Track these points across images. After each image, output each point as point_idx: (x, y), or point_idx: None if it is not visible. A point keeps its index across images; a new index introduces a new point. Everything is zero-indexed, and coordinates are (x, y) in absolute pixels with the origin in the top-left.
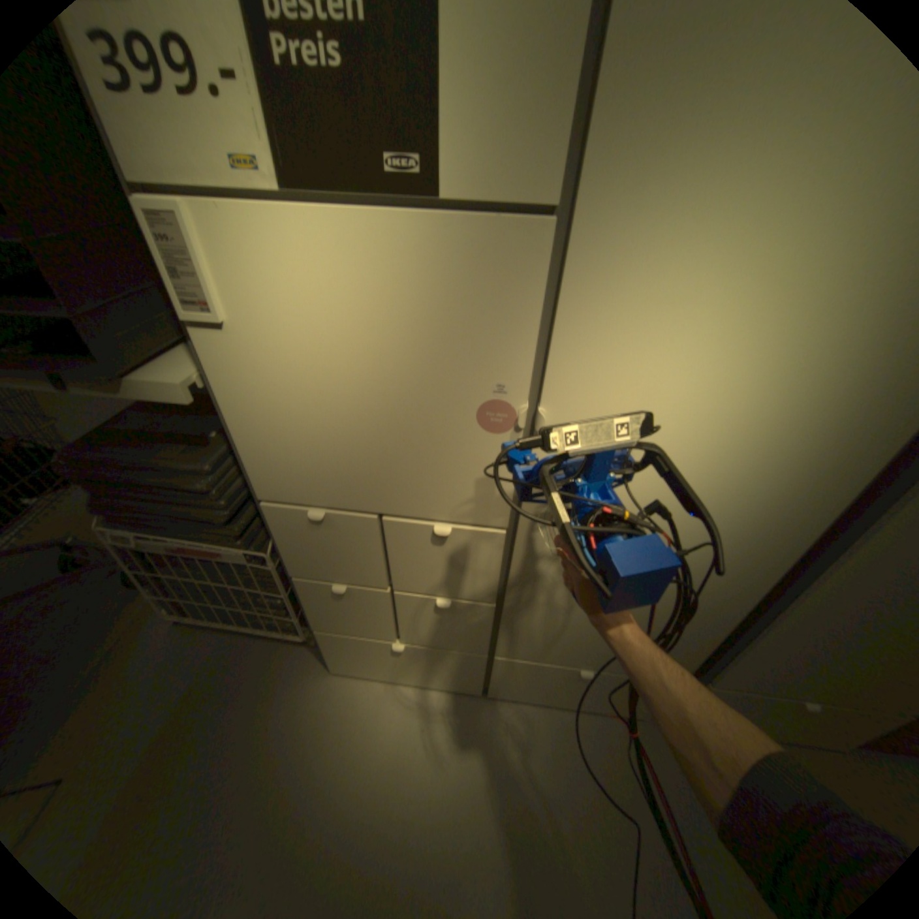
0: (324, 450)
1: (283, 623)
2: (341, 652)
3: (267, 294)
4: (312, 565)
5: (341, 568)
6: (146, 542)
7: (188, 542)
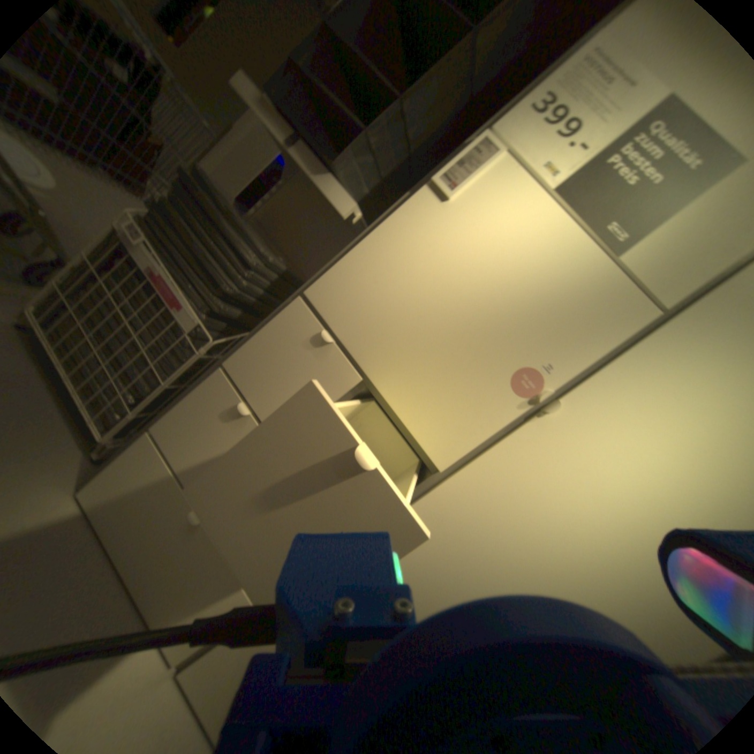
0: (395, 309)
1: (112, 410)
2: (128, 481)
3: (486, 218)
4: (254, 374)
5: (271, 397)
6: (144, 253)
7: (171, 283)
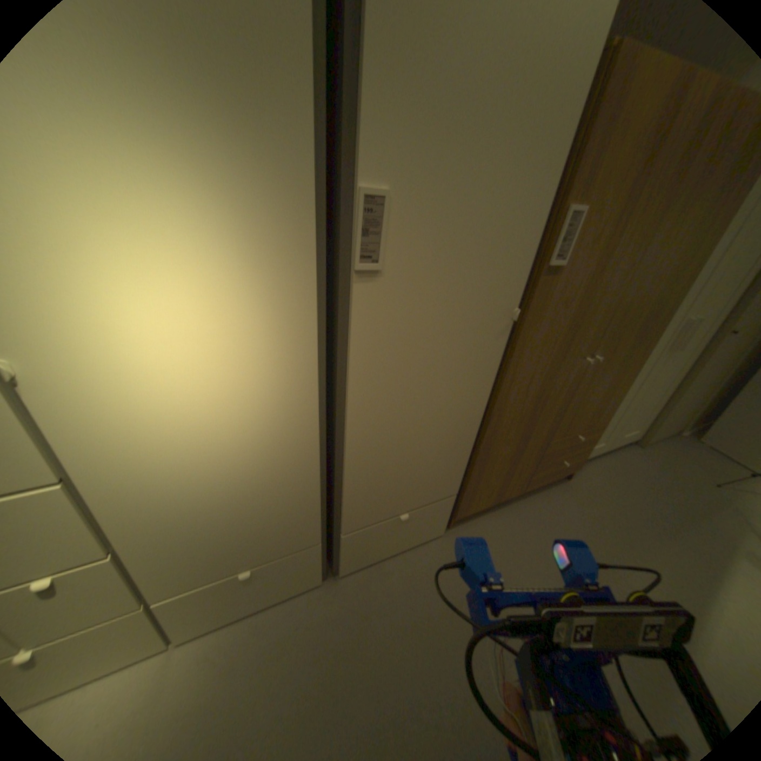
0: None
1: None
2: None
3: None
4: None
5: None
6: None
7: None
